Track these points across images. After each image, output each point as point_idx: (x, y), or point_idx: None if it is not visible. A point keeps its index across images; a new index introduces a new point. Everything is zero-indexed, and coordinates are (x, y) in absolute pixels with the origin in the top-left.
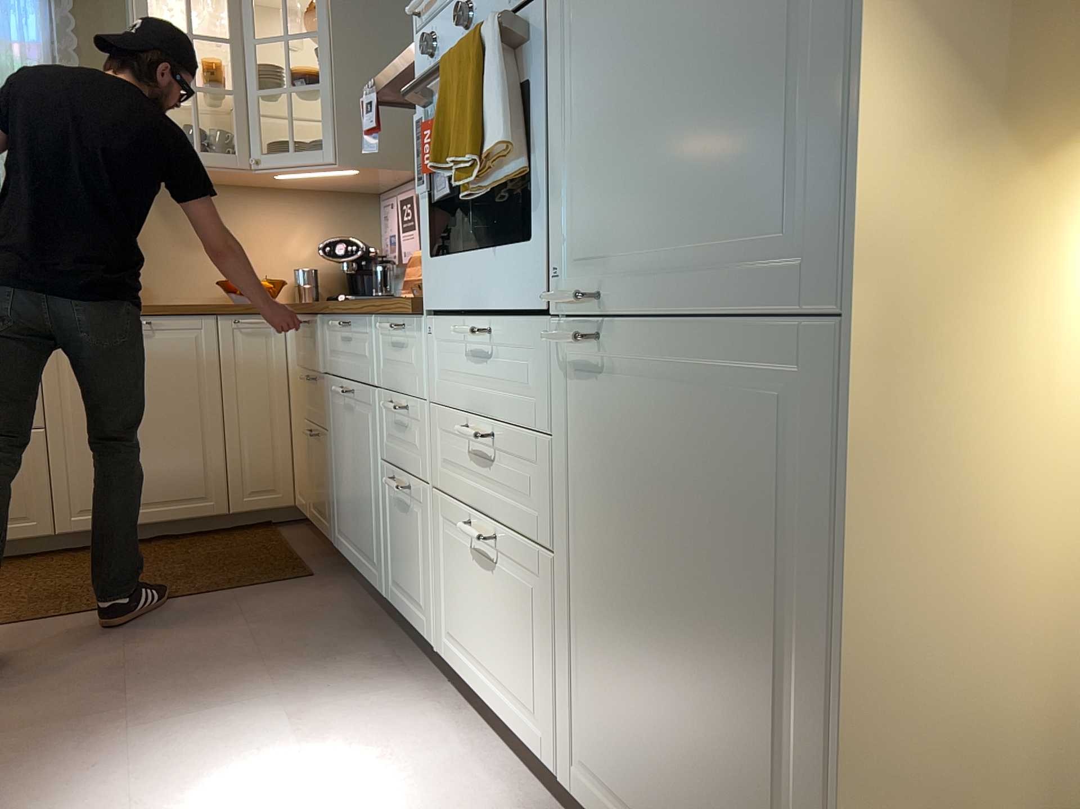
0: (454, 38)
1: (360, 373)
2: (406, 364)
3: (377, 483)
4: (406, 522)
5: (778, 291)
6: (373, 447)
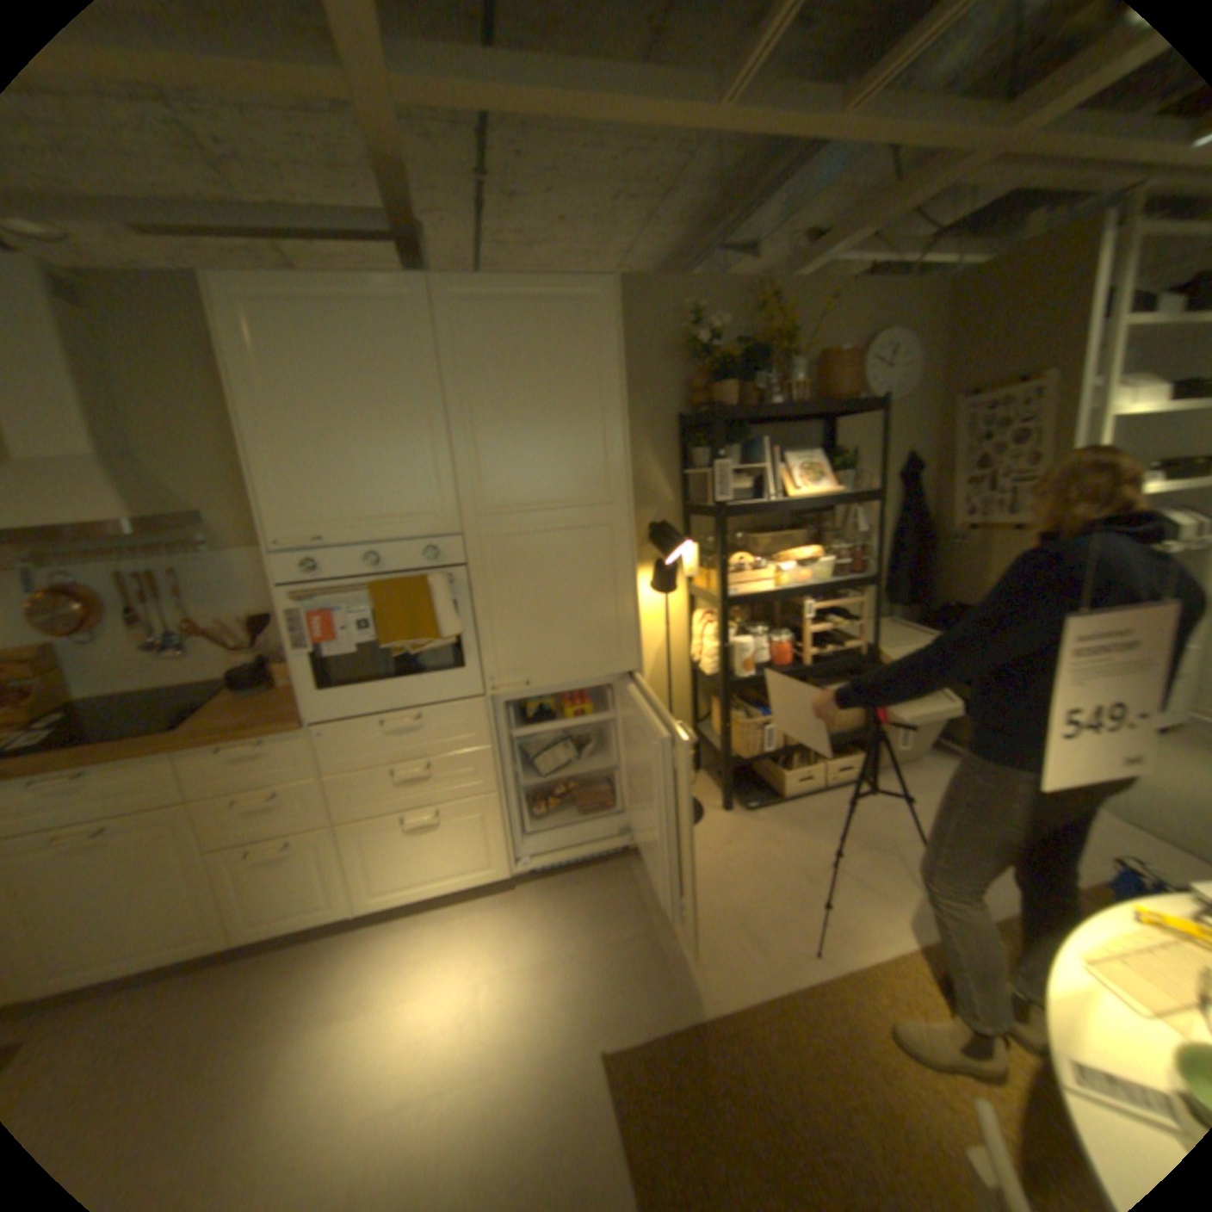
0: (344, 567)
1: (131, 805)
2: (267, 766)
3: (198, 874)
4: (278, 869)
5: (611, 667)
6: (182, 851)
